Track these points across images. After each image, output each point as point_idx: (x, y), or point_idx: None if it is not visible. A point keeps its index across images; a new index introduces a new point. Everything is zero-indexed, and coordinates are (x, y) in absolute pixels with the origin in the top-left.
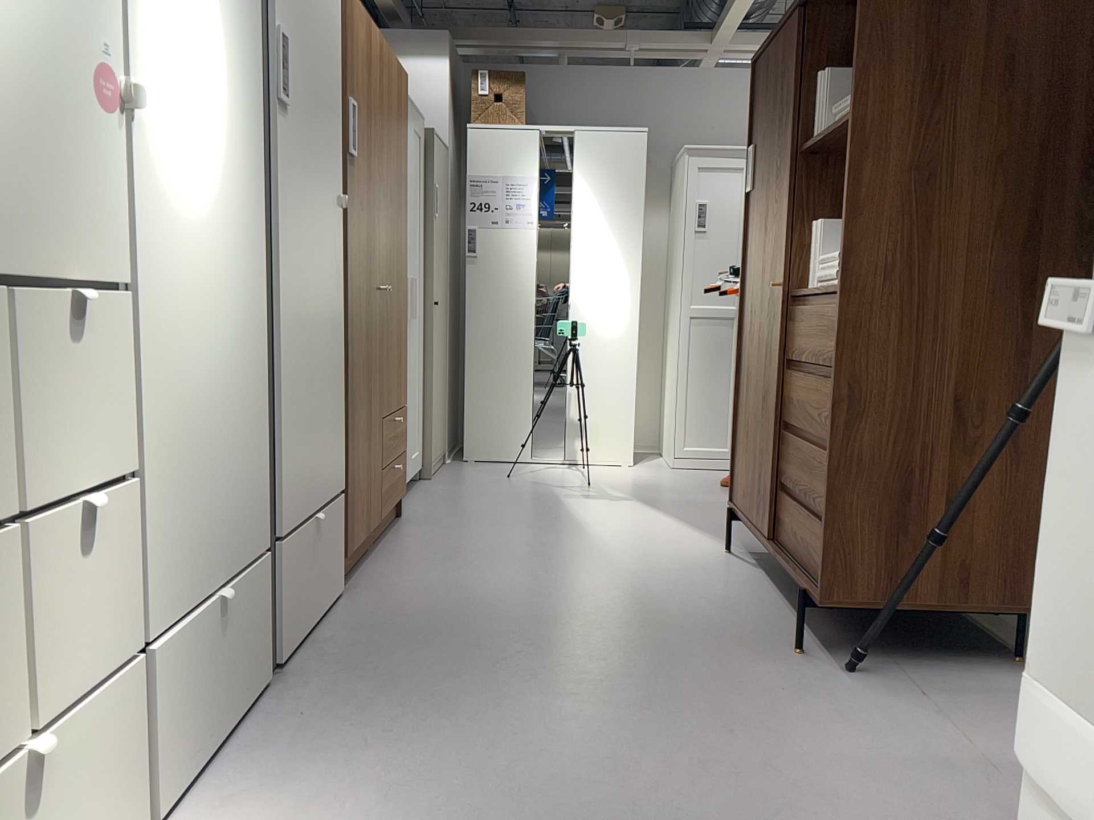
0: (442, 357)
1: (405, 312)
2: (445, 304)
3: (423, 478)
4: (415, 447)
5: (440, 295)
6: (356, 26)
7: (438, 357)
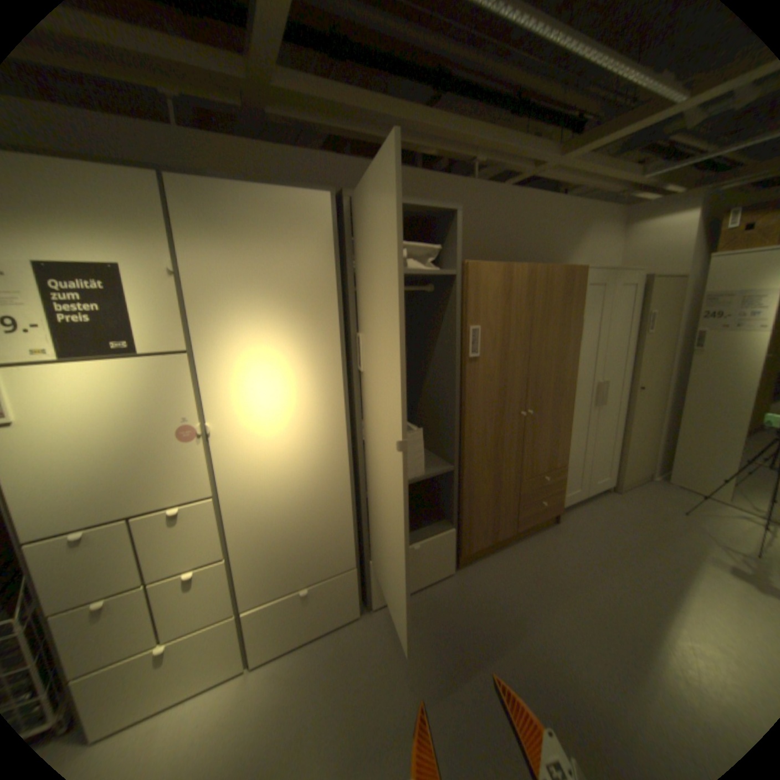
0: (653, 419)
1: (570, 414)
2: (666, 384)
3: (616, 492)
4: (606, 476)
5: (655, 381)
6: (485, 279)
7: (645, 421)
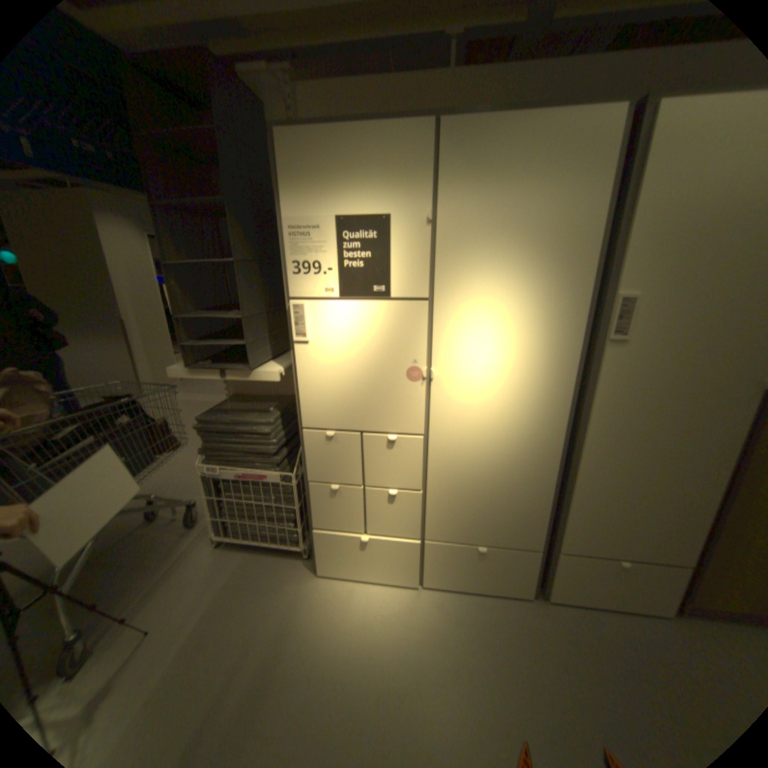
0: None
1: None
2: None
3: None
4: None
5: None
6: None
7: None
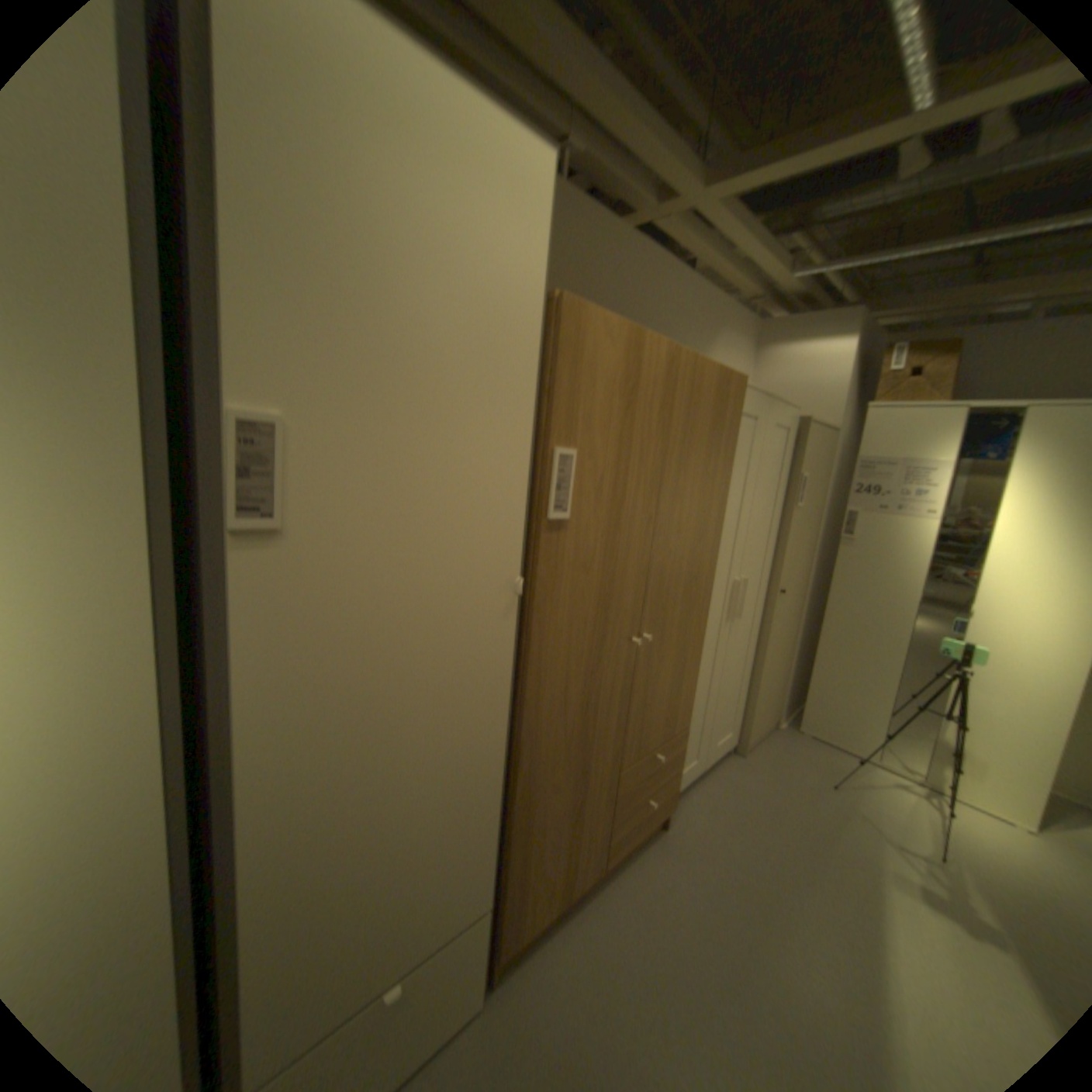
0: (787, 637)
1: (701, 636)
2: (805, 584)
3: (737, 753)
4: (728, 730)
5: (795, 580)
6: (595, 343)
7: (780, 641)
